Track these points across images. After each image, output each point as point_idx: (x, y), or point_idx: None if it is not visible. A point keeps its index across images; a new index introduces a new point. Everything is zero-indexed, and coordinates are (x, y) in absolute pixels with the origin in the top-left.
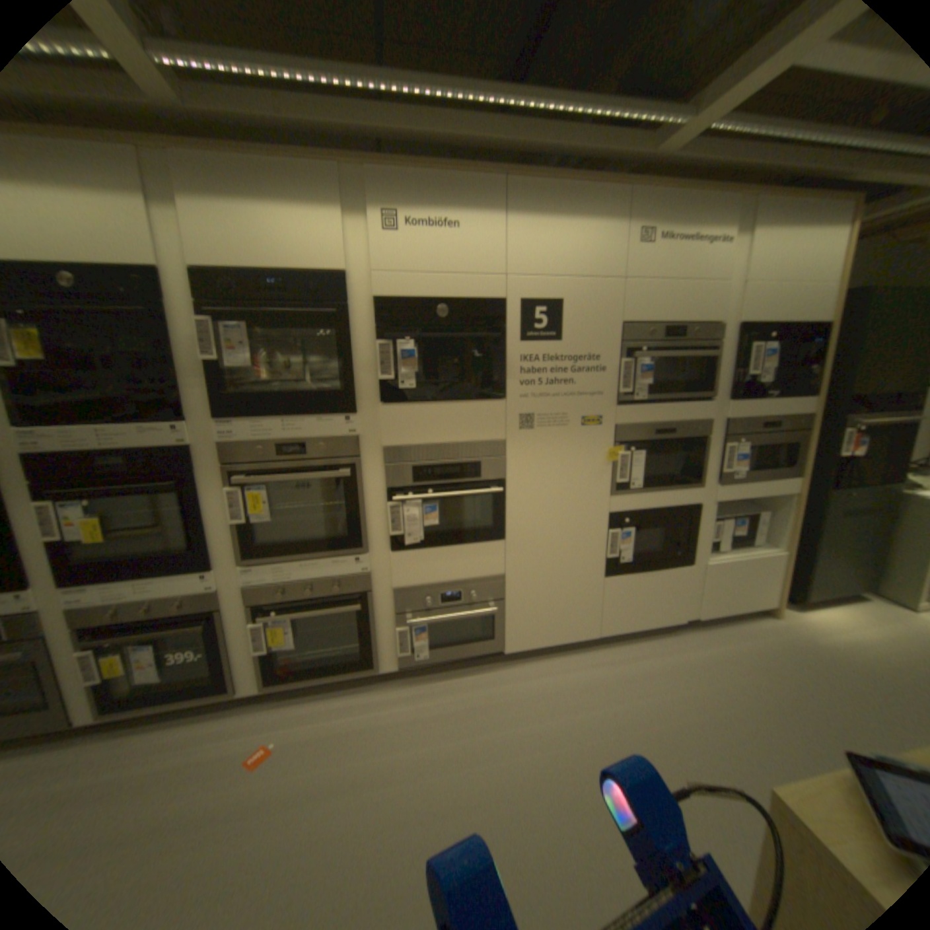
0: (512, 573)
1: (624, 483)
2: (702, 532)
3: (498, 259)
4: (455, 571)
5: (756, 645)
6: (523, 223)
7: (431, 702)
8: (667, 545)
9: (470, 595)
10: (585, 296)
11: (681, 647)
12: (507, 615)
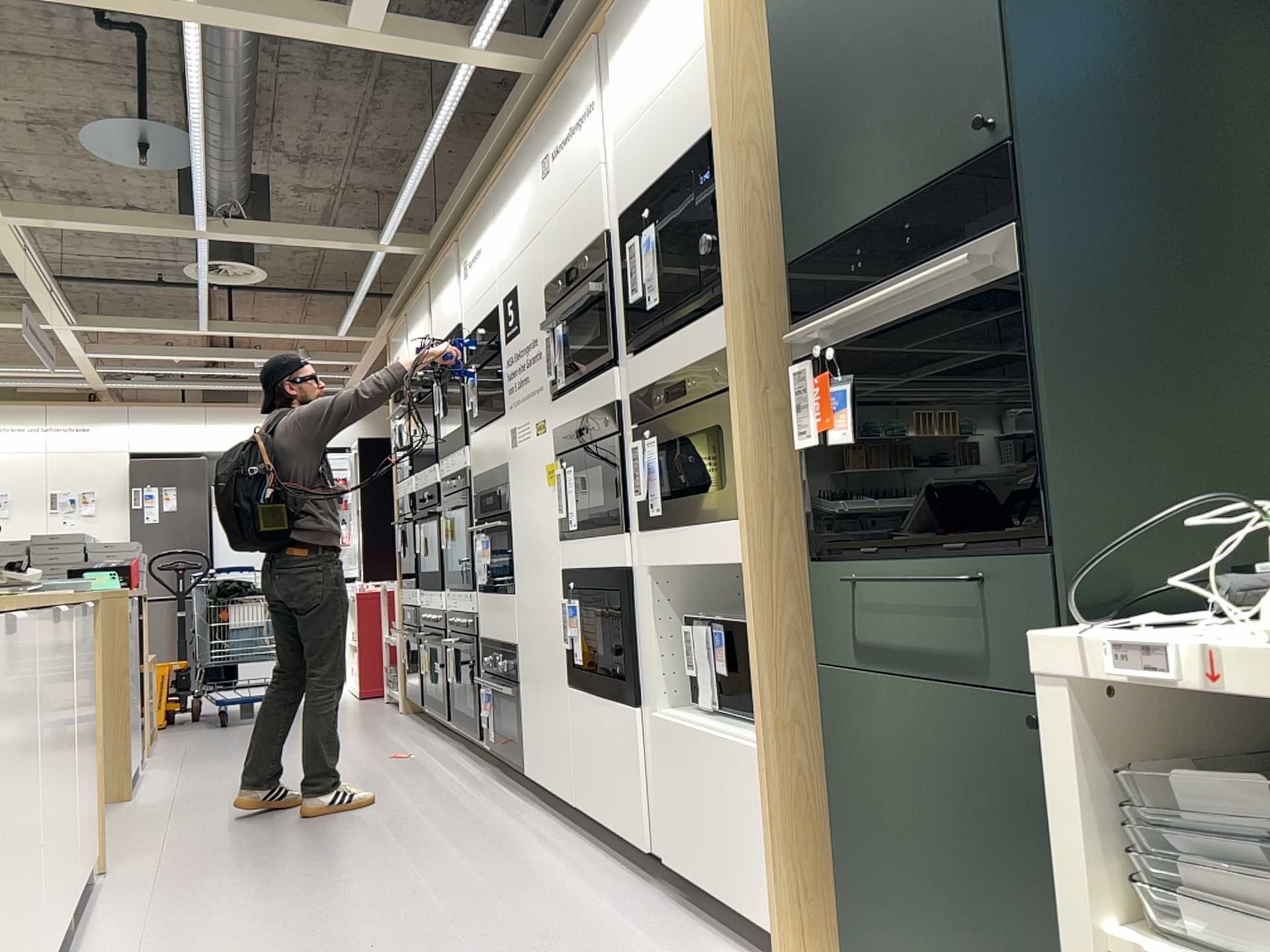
0: (520, 645)
1: (566, 521)
2: (644, 634)
3: (492, 266)
4: (498, 629)
5: (649, 950)
6: (497, 221)
7: (466, 784)
8: (608, 647)
9: (503, 666)
10: (524, 271)
11: (616, 887)
12: (522, 710)
